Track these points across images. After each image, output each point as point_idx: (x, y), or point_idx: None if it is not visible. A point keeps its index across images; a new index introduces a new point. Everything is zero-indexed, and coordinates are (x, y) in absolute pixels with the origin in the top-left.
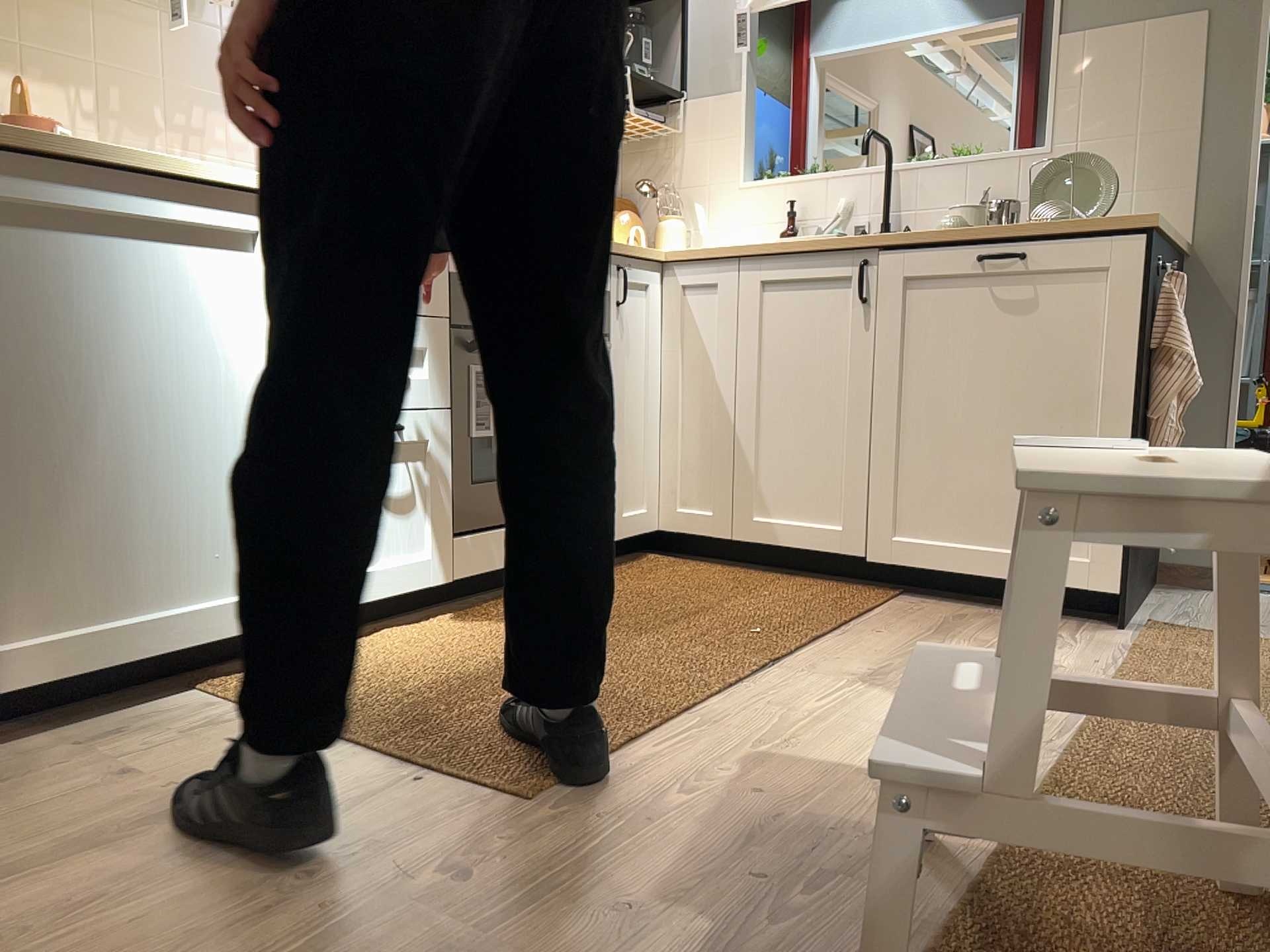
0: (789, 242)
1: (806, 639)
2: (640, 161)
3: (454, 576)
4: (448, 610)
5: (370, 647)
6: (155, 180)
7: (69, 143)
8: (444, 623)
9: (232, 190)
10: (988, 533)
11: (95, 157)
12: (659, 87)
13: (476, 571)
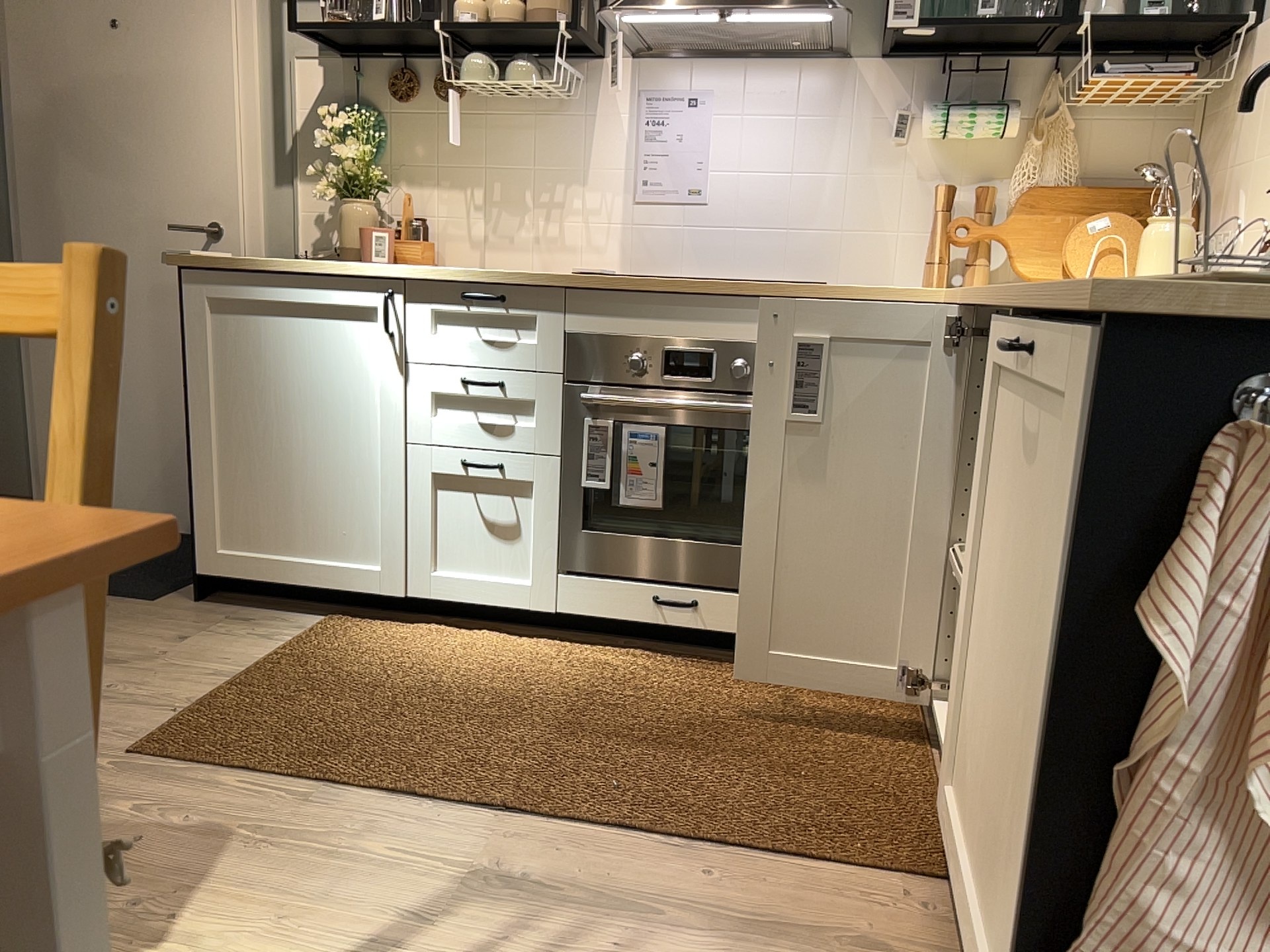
0: (968, 296)
1: (612, 820)
2: (1203, 134)
3: (558, 609)
4: (581, 640)
5: (455, 637)
6: (311, 279)
7: (256, 263)
8: (541, 646)
9: (357, 280)
10: (977, 855)
11: (269, 270)
12: (1184, 24)
13: (586, 612)
